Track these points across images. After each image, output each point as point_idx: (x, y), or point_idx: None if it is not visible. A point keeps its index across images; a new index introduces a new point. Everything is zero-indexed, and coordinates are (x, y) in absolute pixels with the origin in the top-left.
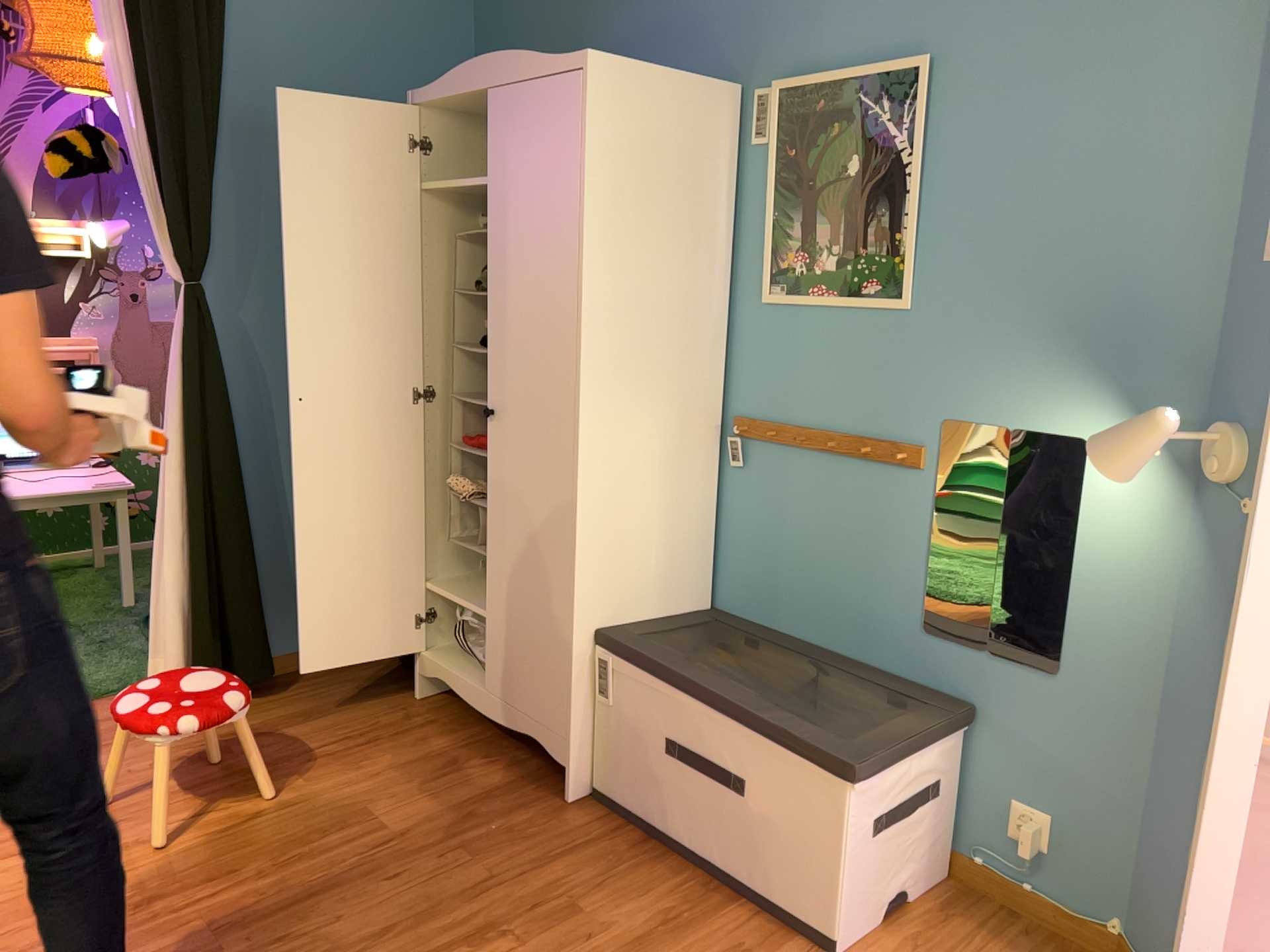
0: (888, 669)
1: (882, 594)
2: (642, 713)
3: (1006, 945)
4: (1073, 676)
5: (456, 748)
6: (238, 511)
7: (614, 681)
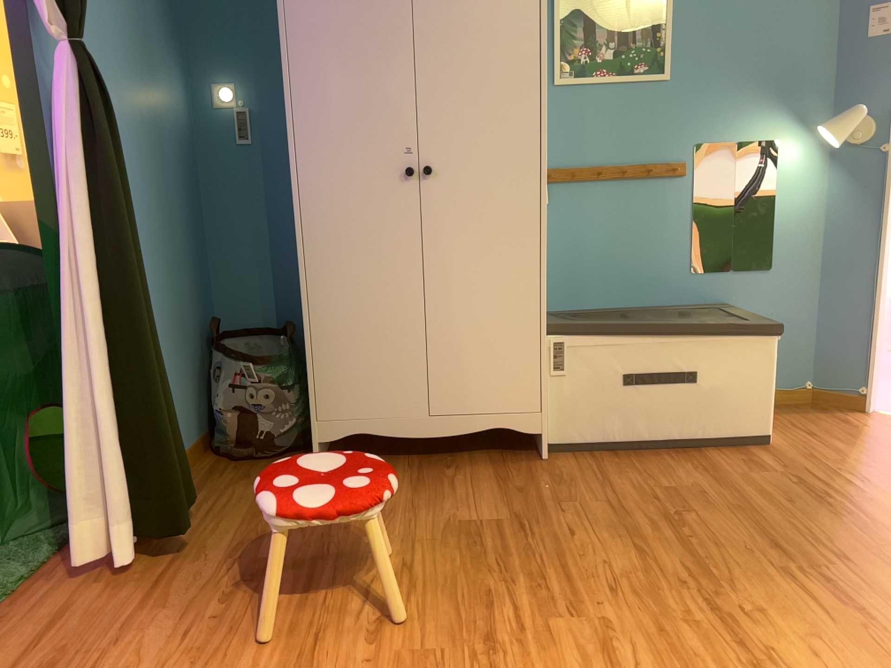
0: (670, 304)
1: (662, 259)
2: (600, 365)
3: (785, 414)
4: (779, 268)
5: (415, 471)
6: (149, 318)
7: (569, 352)
